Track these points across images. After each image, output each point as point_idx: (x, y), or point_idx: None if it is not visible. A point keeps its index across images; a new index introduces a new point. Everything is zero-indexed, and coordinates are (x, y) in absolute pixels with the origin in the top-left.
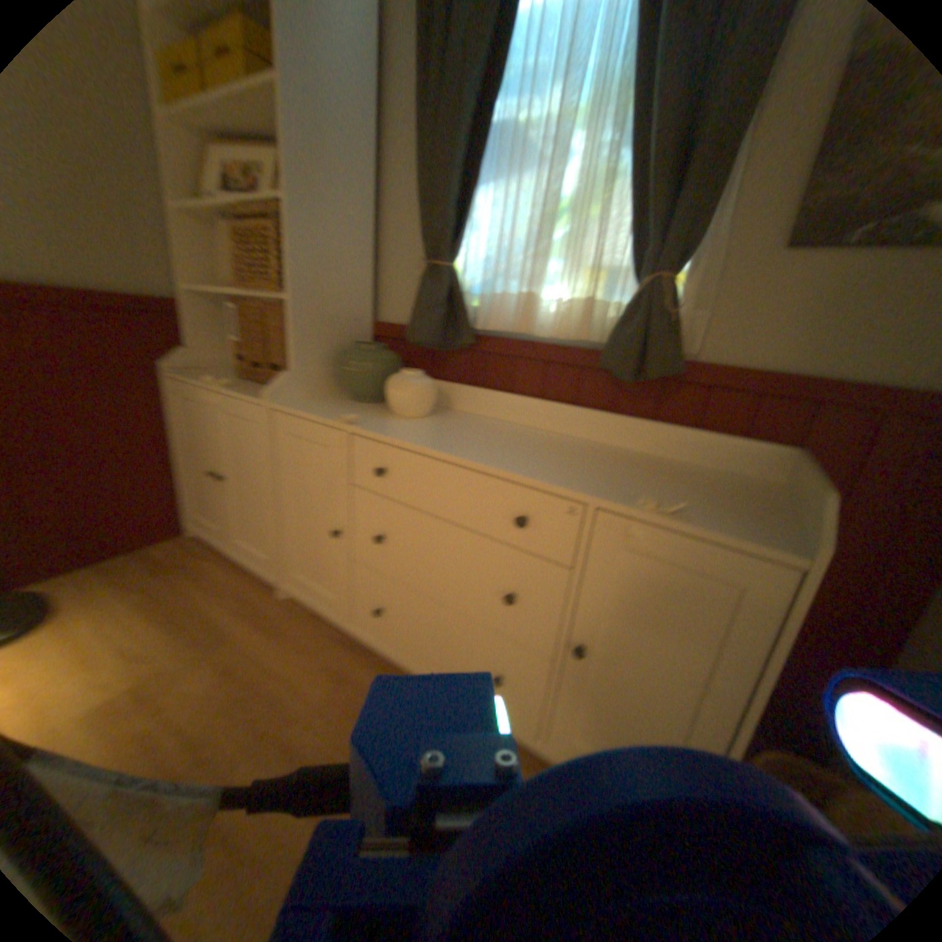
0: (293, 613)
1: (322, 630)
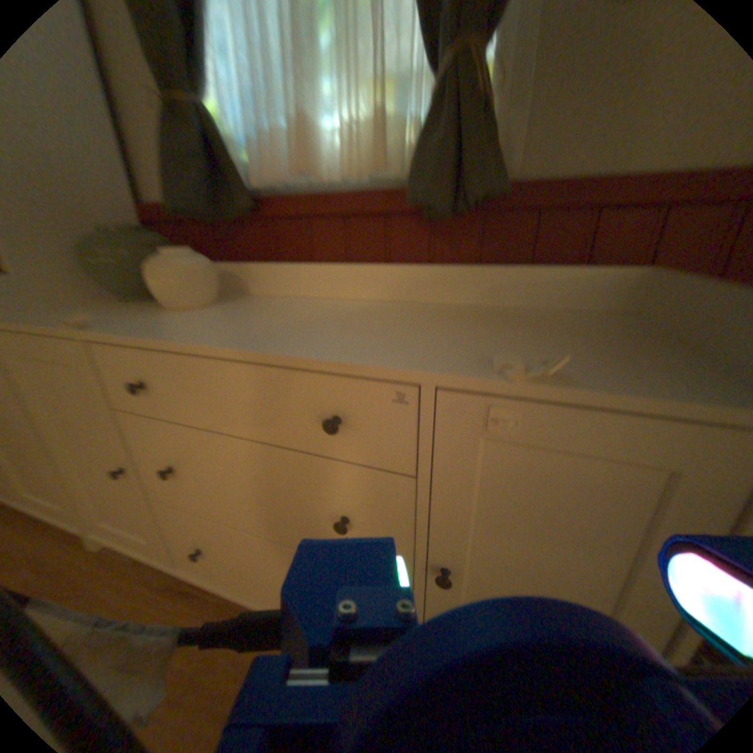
0: (114, 564)
1: (150, 578)
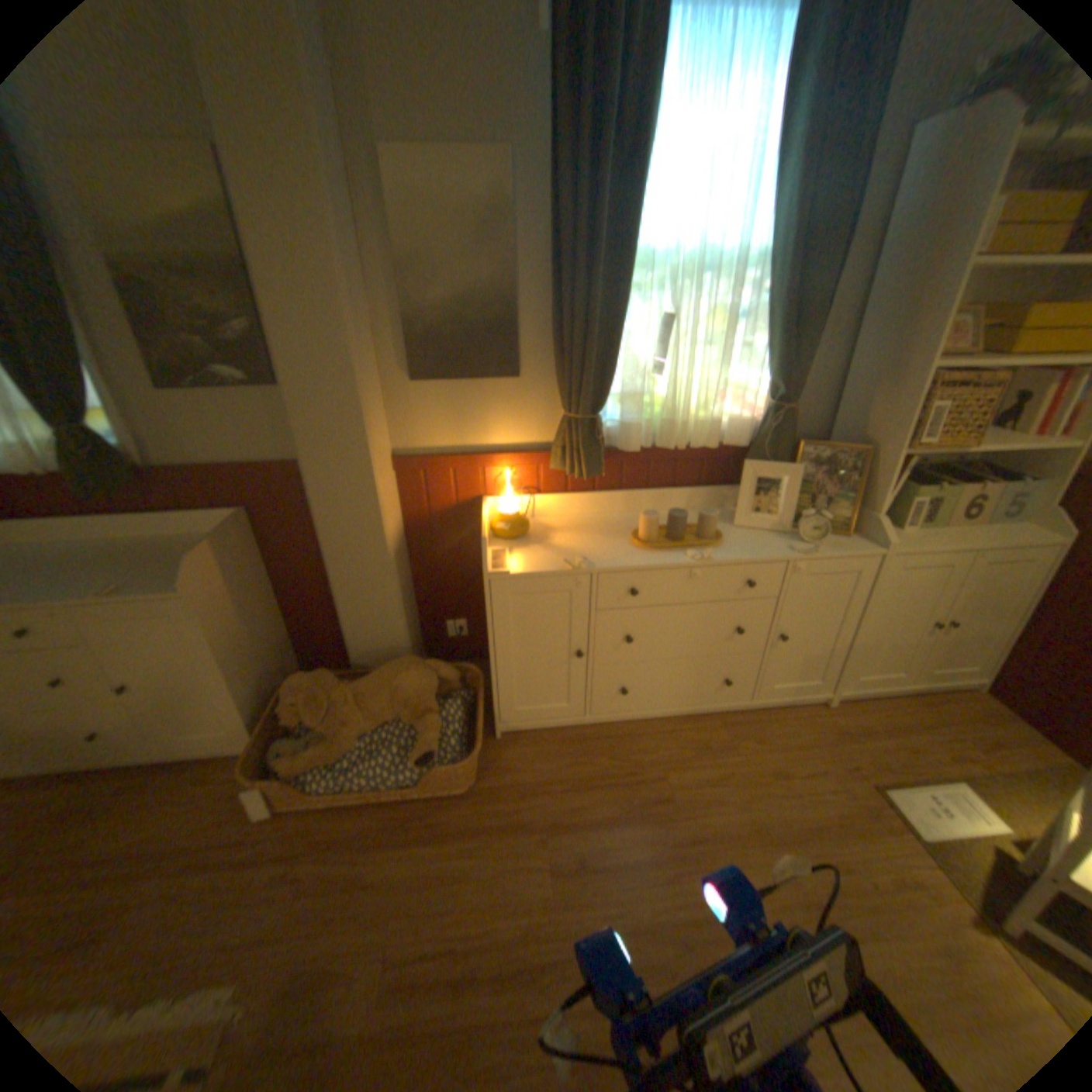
0: None
1: None
